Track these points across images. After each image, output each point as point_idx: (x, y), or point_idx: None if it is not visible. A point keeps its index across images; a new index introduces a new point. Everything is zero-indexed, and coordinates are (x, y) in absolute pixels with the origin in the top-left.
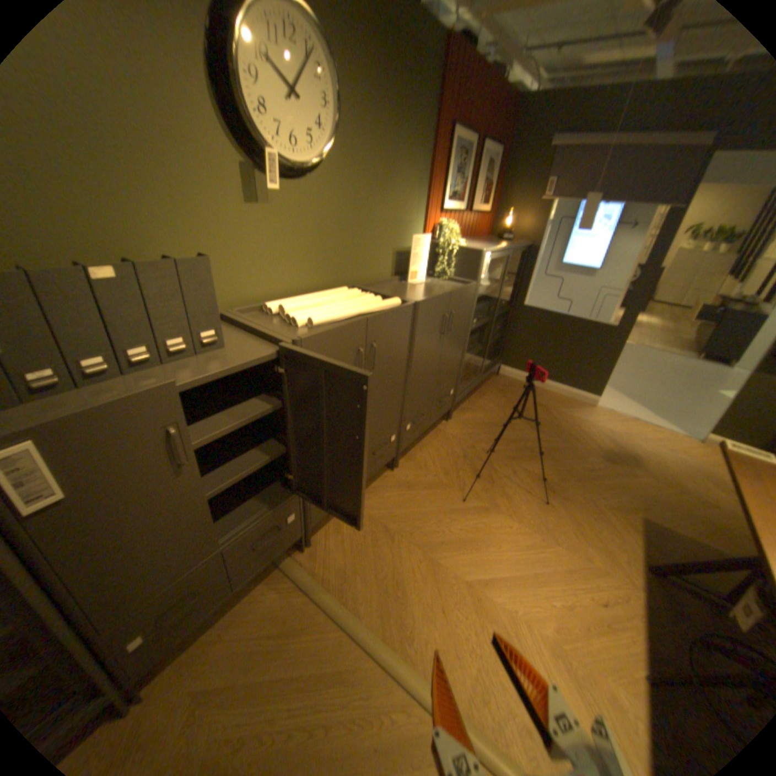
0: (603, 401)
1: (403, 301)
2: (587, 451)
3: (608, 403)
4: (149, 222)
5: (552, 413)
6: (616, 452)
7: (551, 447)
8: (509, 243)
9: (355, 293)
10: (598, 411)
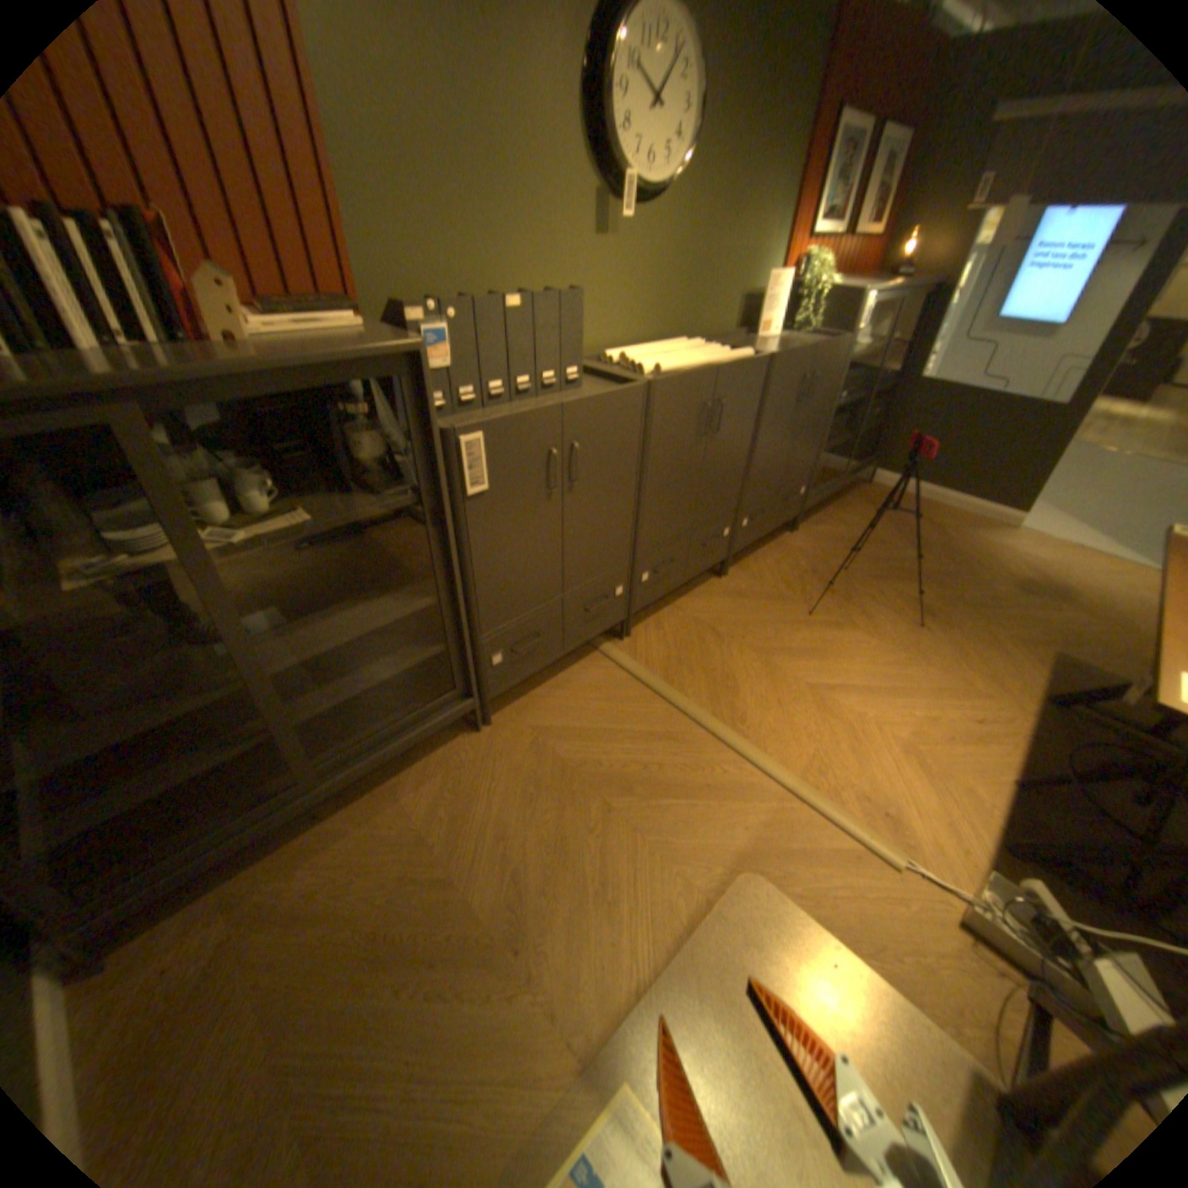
0: (1033, 523)
1: (756, 353)
2: (992, 578)
3: (1040, 526)
4: (517, 259)
5: (947, 533)
6: (1037, 582)
7: (939, 570)
8: (907, 280)
9: (698, 344)
10: (1022, 534)
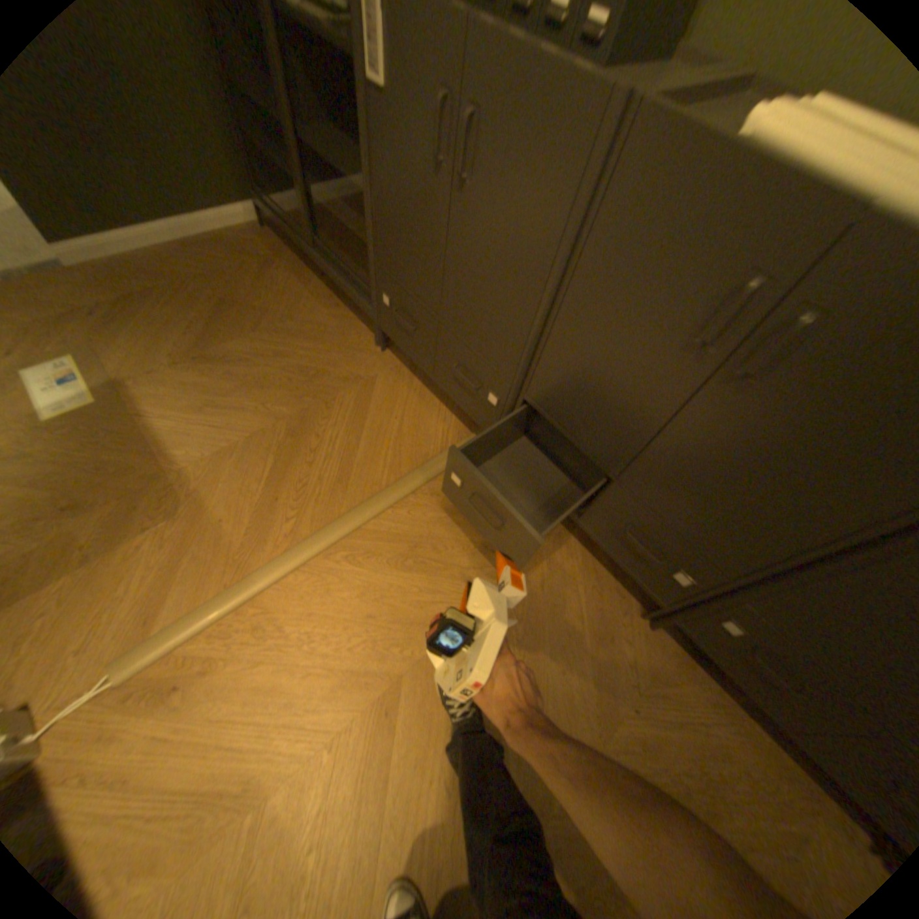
0: None
1: None
2: None
3: None
4: None
5: None
6: None
7: None
8: None
9: None
10: None
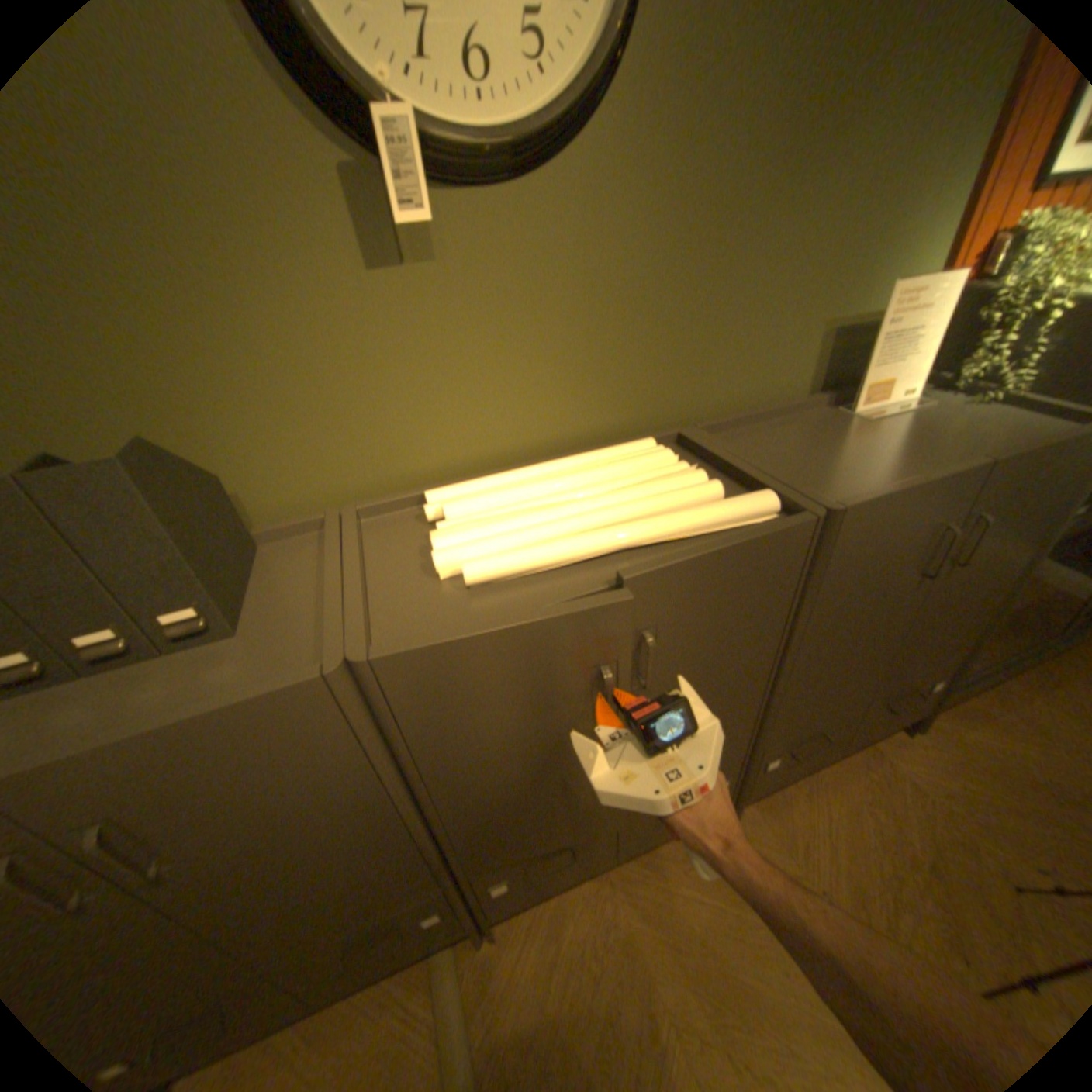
0: None
1: (793, 497)
2: None
3: None
4: (142, 347)
5: None
6: None
7: None
8: None
9: (658, 463)
10: None
